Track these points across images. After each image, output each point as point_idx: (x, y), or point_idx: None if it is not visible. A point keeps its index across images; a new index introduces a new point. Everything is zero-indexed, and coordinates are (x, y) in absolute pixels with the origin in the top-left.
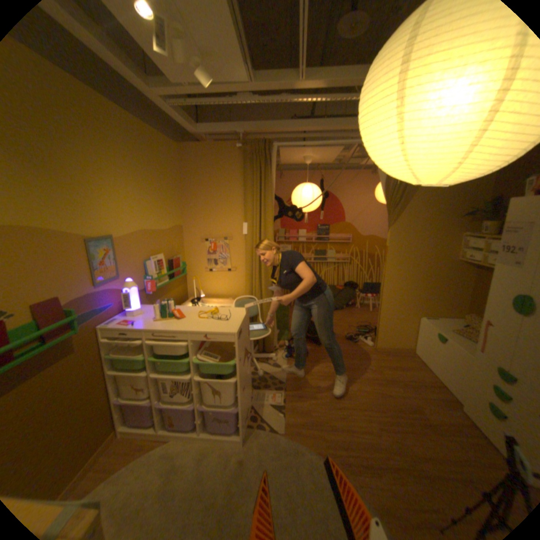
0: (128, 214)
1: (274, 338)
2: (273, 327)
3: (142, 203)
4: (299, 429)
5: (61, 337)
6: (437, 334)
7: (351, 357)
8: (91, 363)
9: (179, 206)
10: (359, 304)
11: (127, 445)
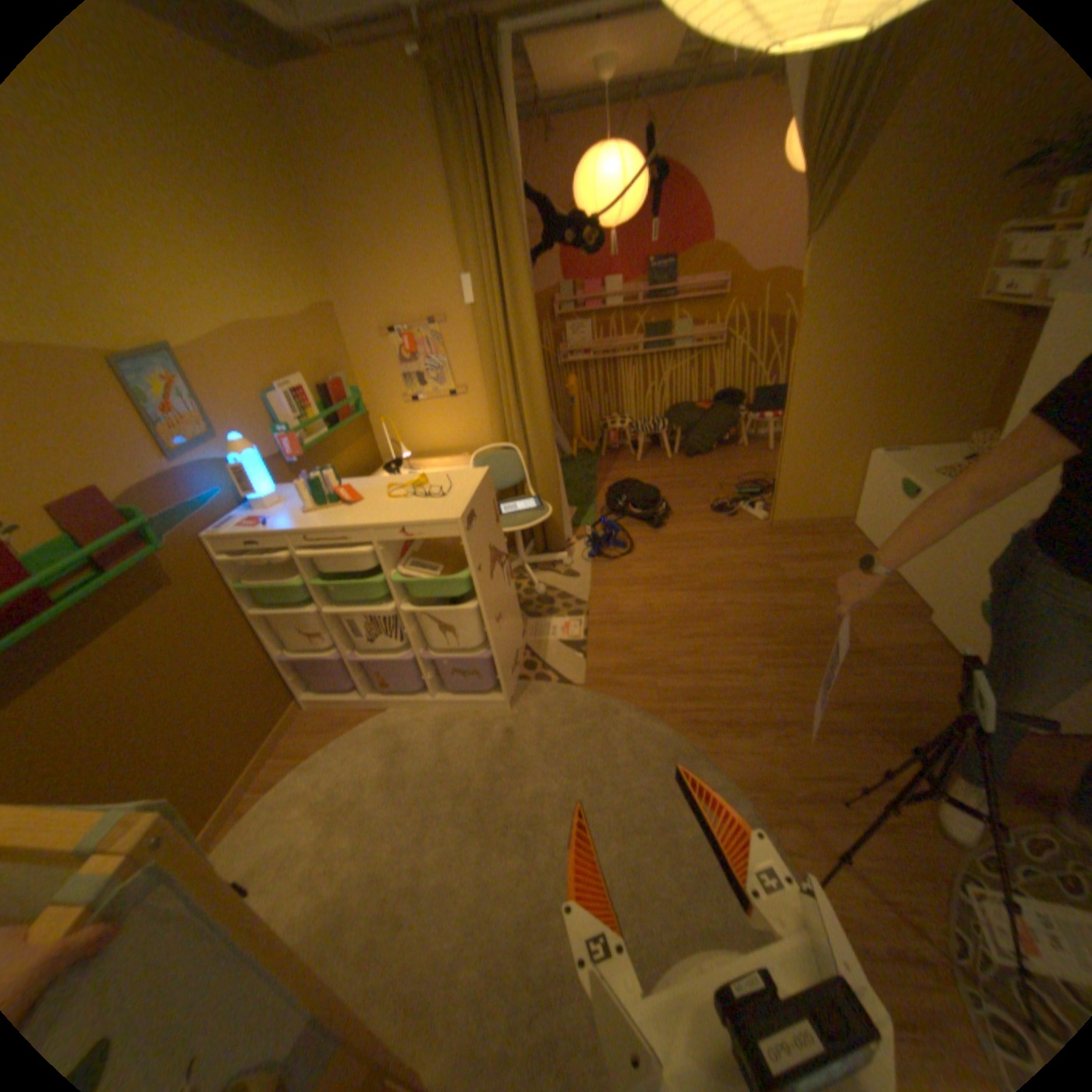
0: (188, 288)
1: (562, 524)
2: (557, 503)
3: (214, 256)
4: (611, 674)
5: (128, 559)
6: (900, 480)
7: (718, 544)
8: (212, 600)
9: (311, 256)
10: (745, 438)
11: (319, 720)
